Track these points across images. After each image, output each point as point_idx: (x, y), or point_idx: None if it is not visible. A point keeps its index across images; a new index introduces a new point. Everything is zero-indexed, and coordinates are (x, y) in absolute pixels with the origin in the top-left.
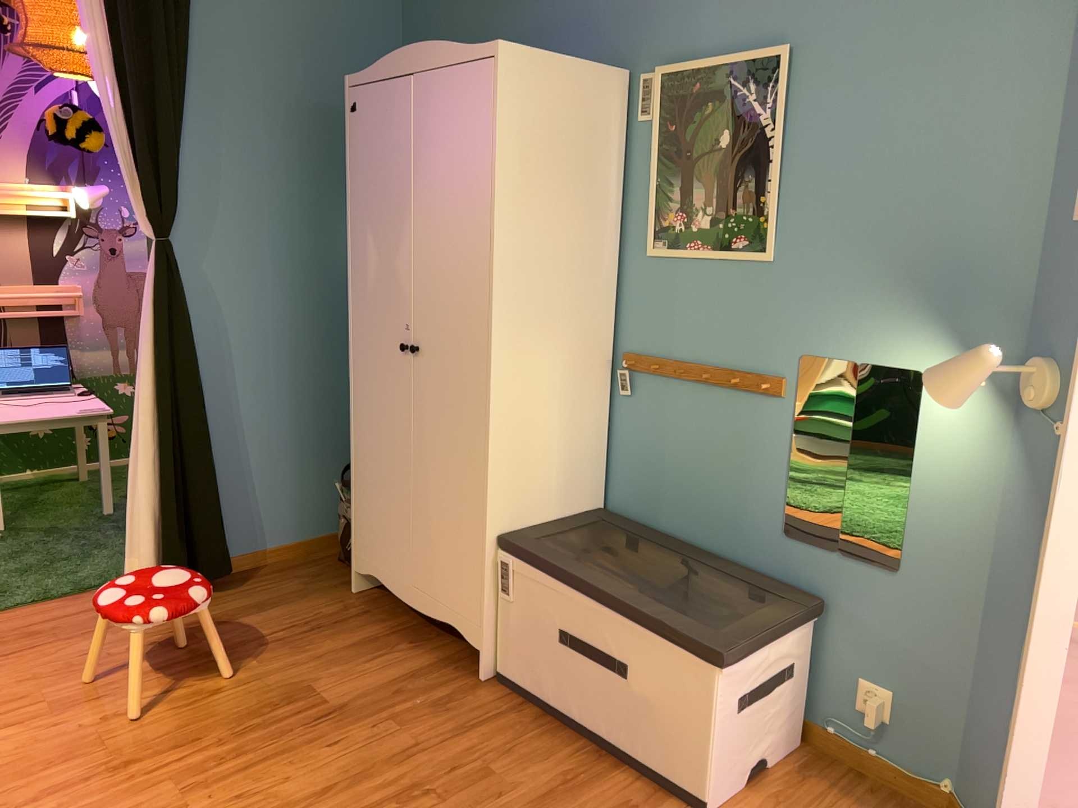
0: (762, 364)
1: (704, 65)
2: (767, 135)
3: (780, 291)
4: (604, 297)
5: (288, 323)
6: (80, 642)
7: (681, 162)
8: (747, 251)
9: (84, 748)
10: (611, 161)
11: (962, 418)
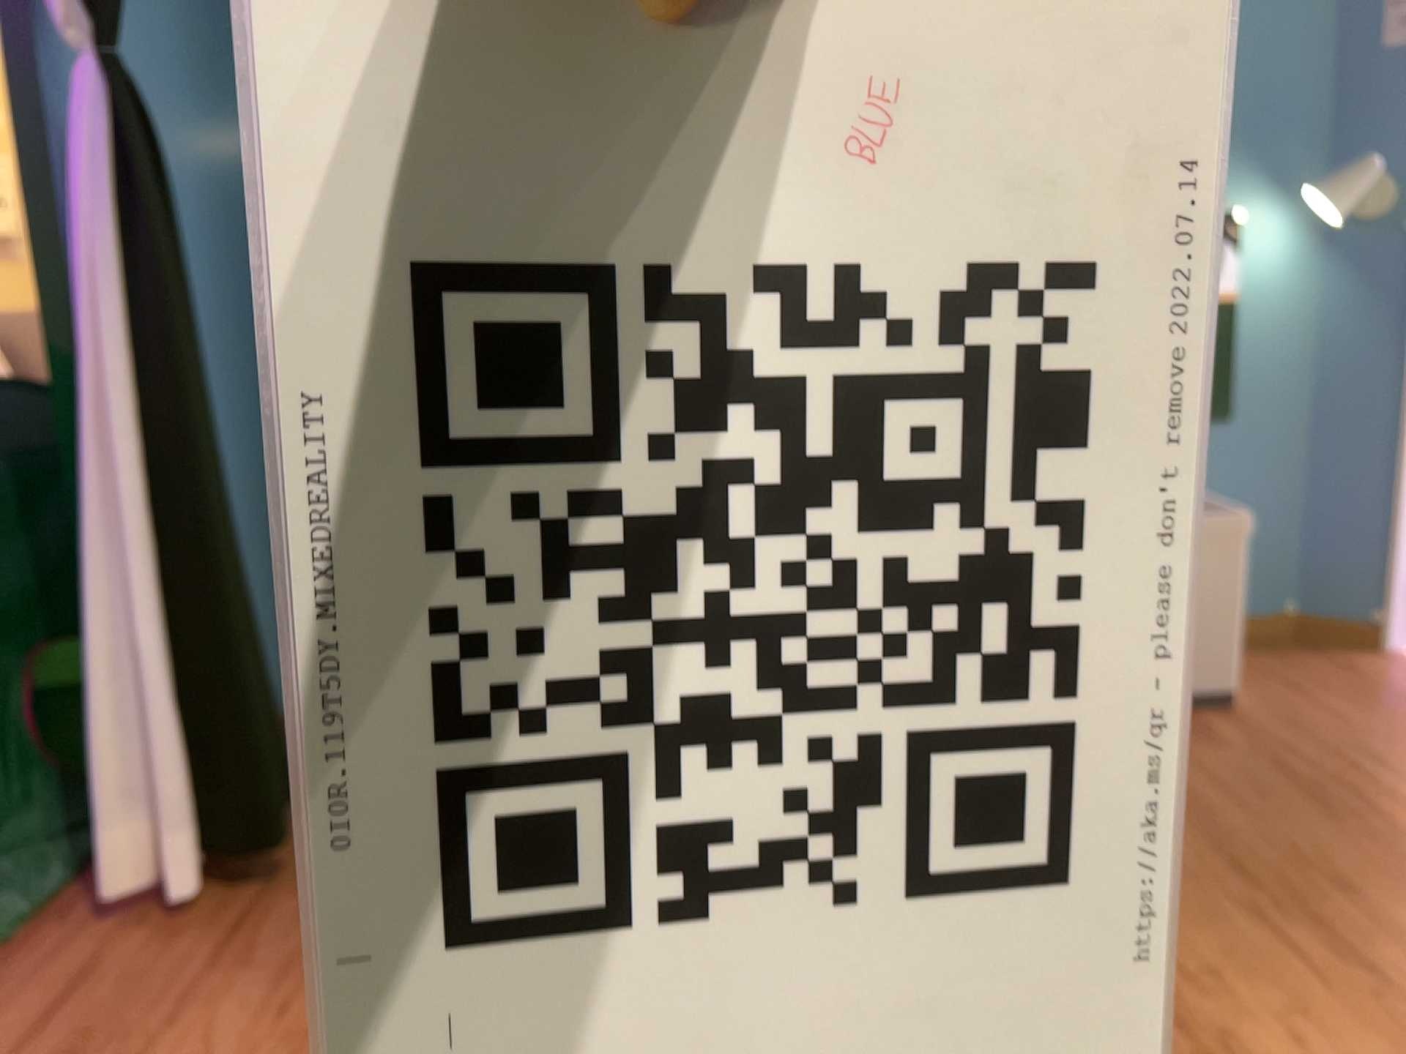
0: None
1: None
2: None
3: None
4: None
5: (210, 288)
6: (206, 1014)
7: None
8: None
9: None
10: None
11: (1285, 248)
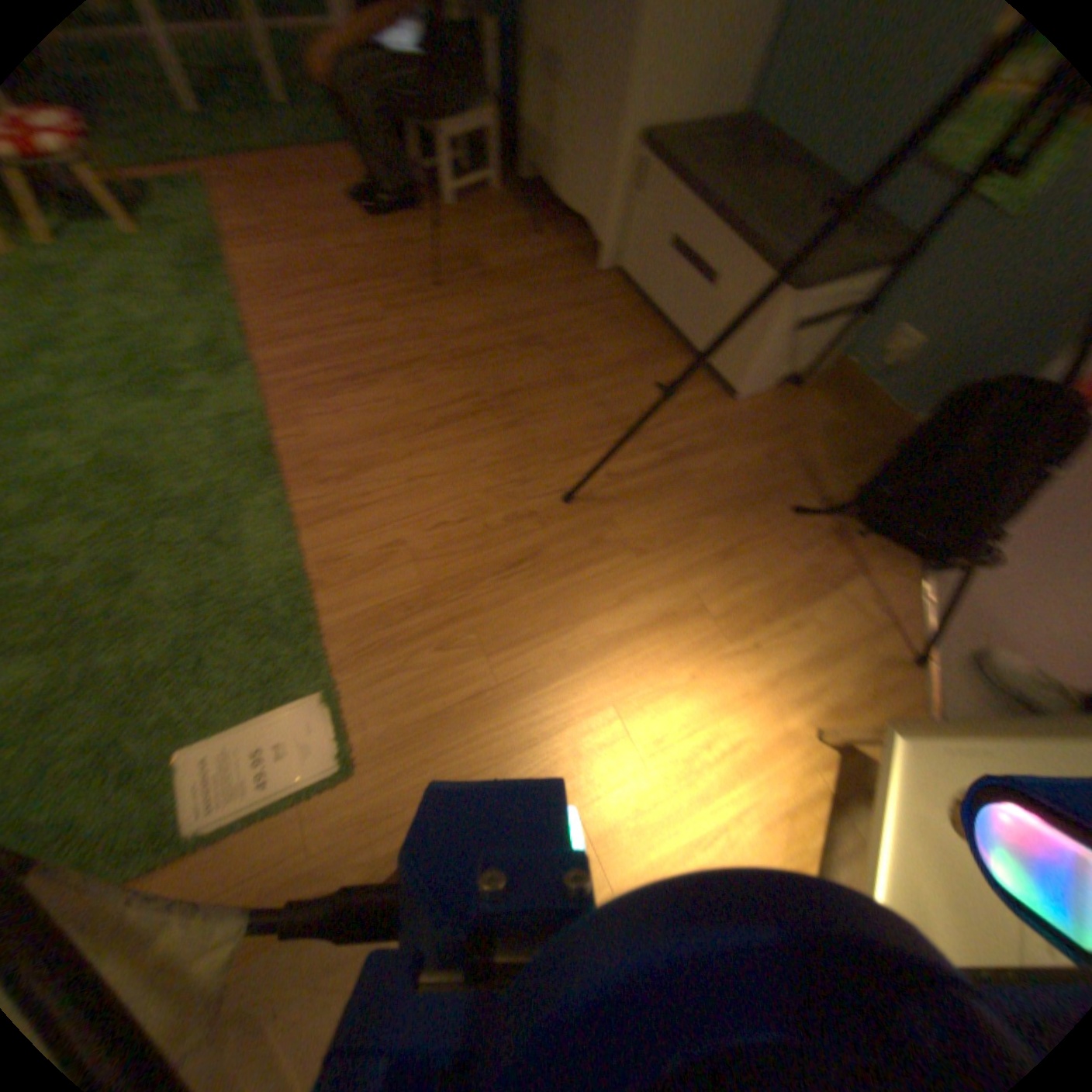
0: None
1: None
2: None
3: None
4: None
5: None
6: (316, 189)
7: None
8: None
9: (317, 269)
10: None
11: None
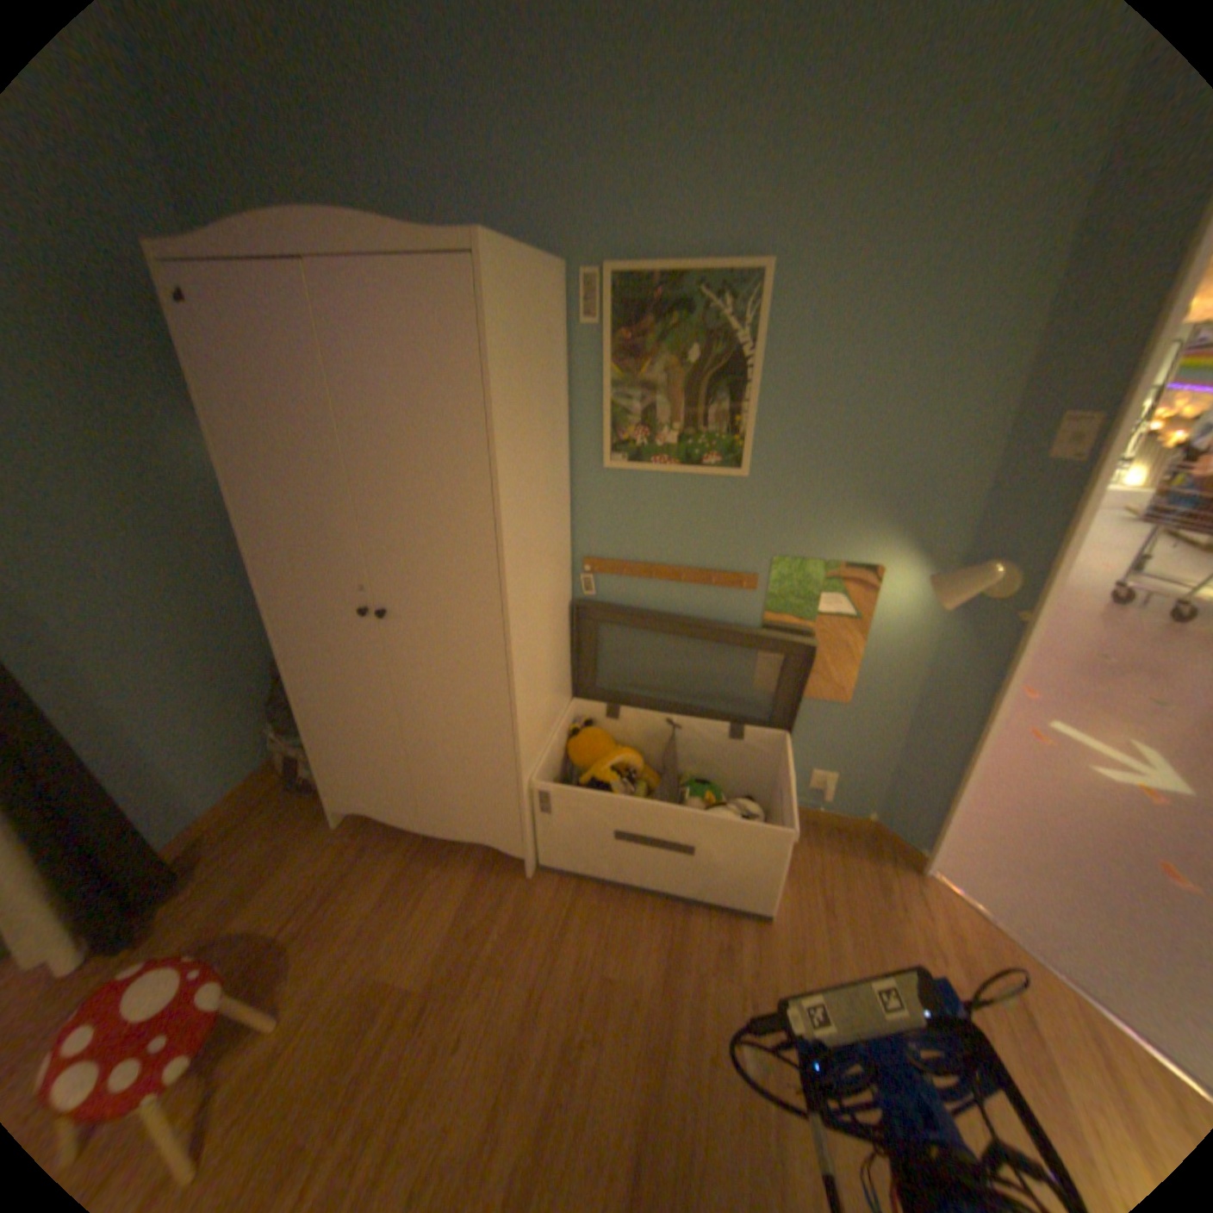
0: (735, 562)
1: (670, 264)
2: (747, 351)
3: (755, 501)
4: (565, 511)
5: (133, 581)
6: None
7: (641, 372)
8: (721, 465)
9: None
10: (561, 369)
11: (915, 596)
